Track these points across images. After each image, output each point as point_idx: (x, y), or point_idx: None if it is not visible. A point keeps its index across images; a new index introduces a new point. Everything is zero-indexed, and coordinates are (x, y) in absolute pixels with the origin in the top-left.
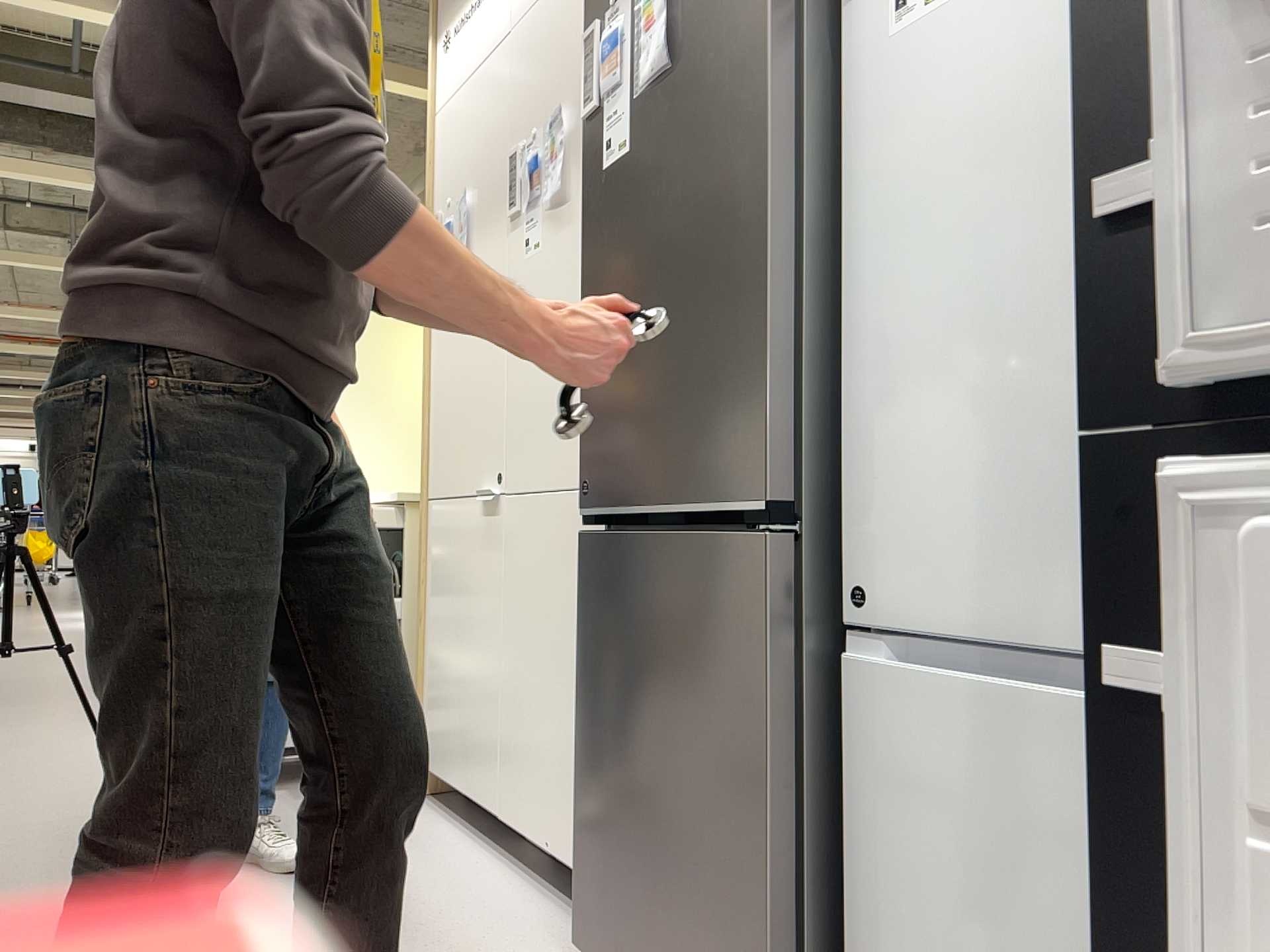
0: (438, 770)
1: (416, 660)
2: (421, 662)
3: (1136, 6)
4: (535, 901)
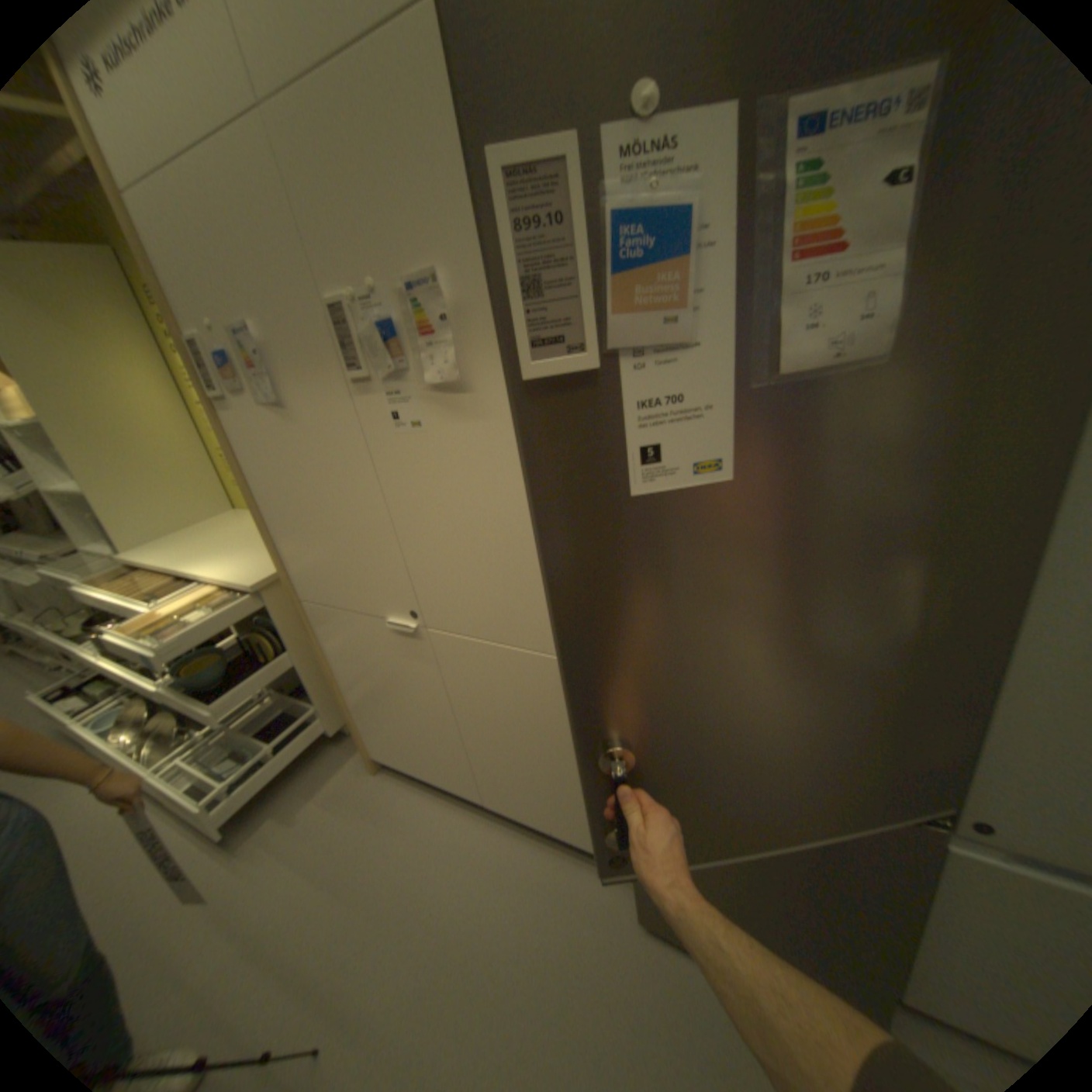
0: (394, 764)
1: (339, 703)
2: (344, 704)
3: None
4: (552, 861)
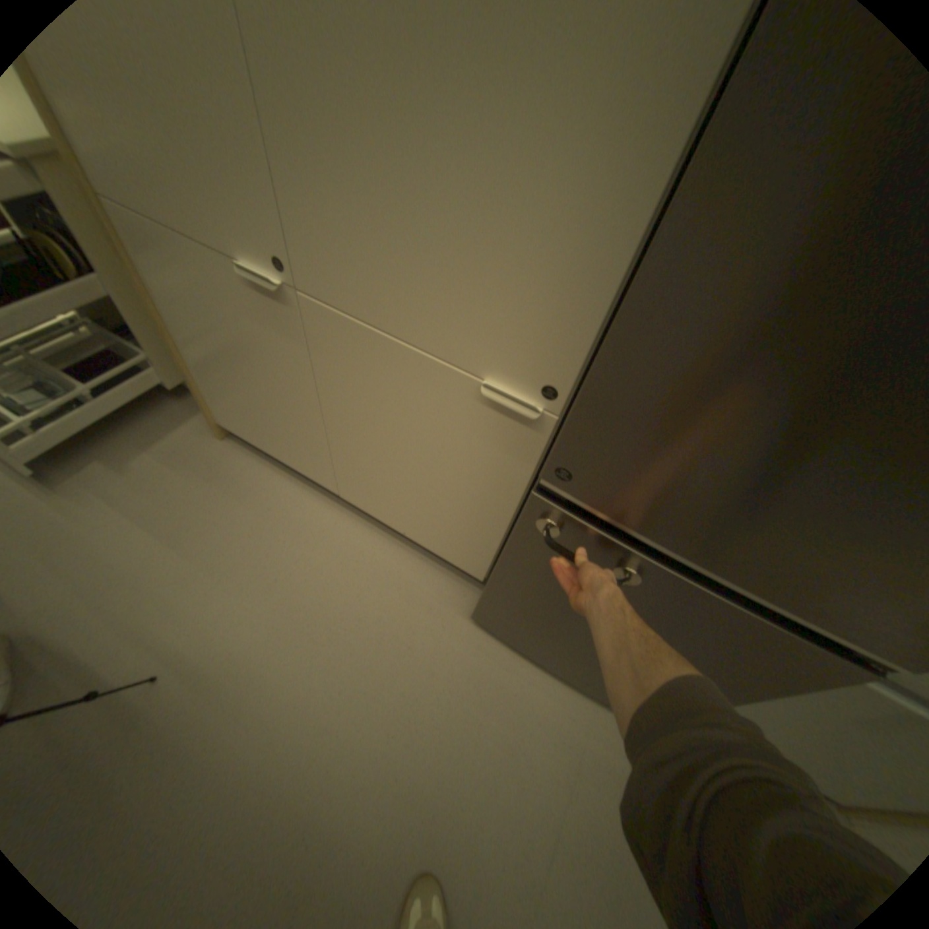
0: (243, 436)
1: (172, 356)
2: (180, 359)
3: None
4: (399, 553)
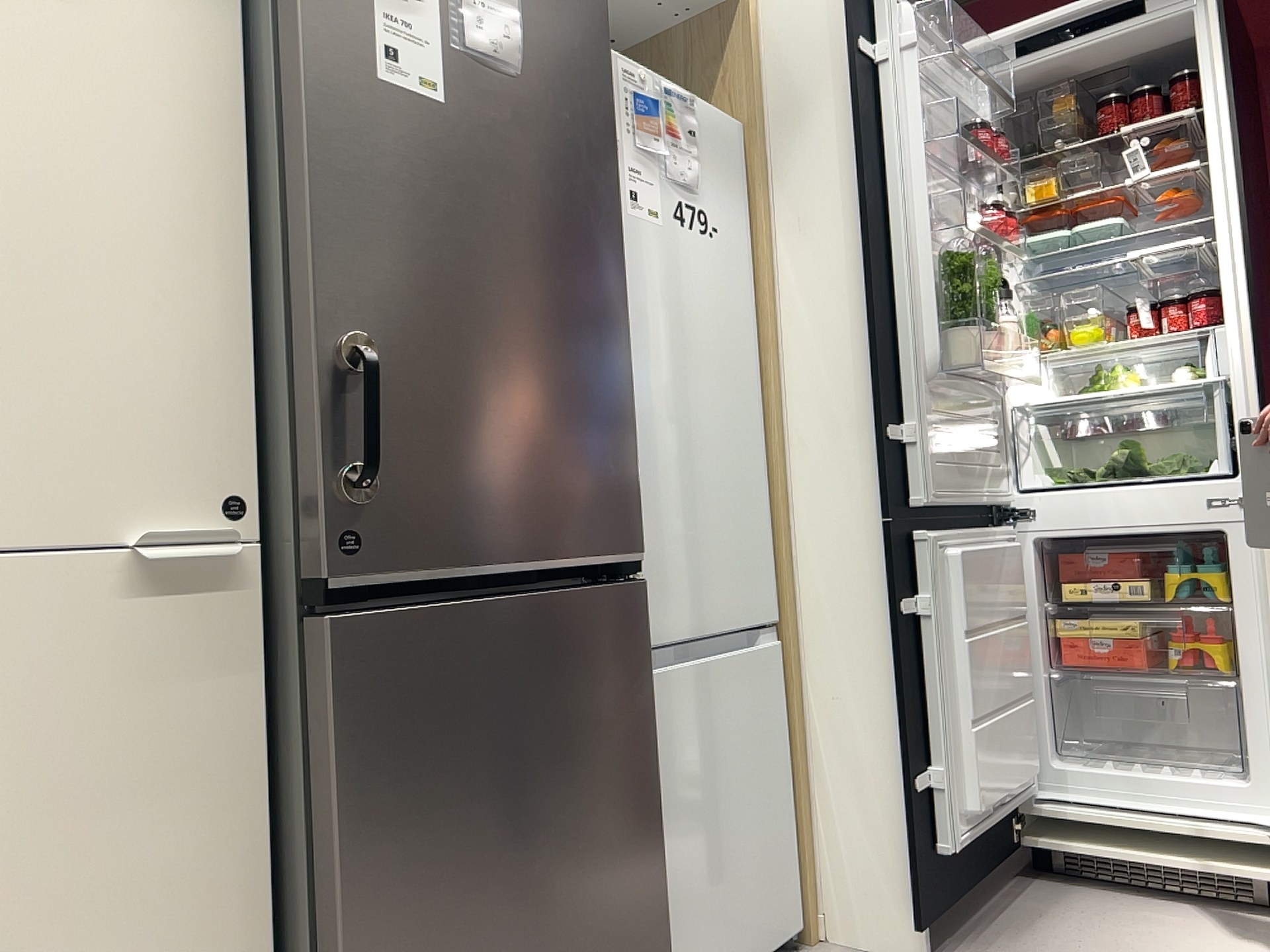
0: None
1: None
2: None
3: (886, 362)
4: None
